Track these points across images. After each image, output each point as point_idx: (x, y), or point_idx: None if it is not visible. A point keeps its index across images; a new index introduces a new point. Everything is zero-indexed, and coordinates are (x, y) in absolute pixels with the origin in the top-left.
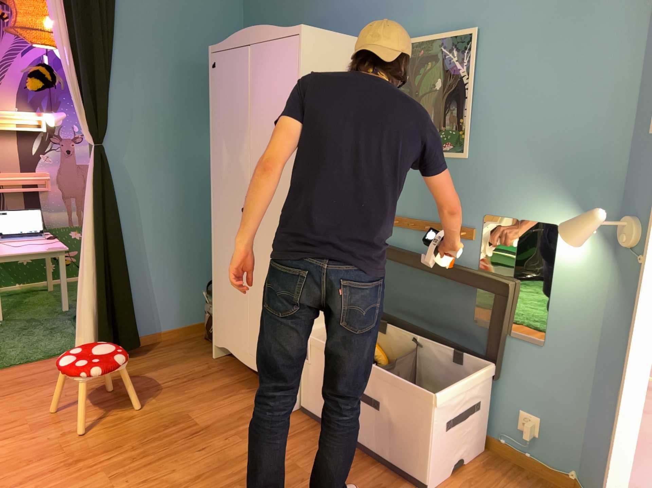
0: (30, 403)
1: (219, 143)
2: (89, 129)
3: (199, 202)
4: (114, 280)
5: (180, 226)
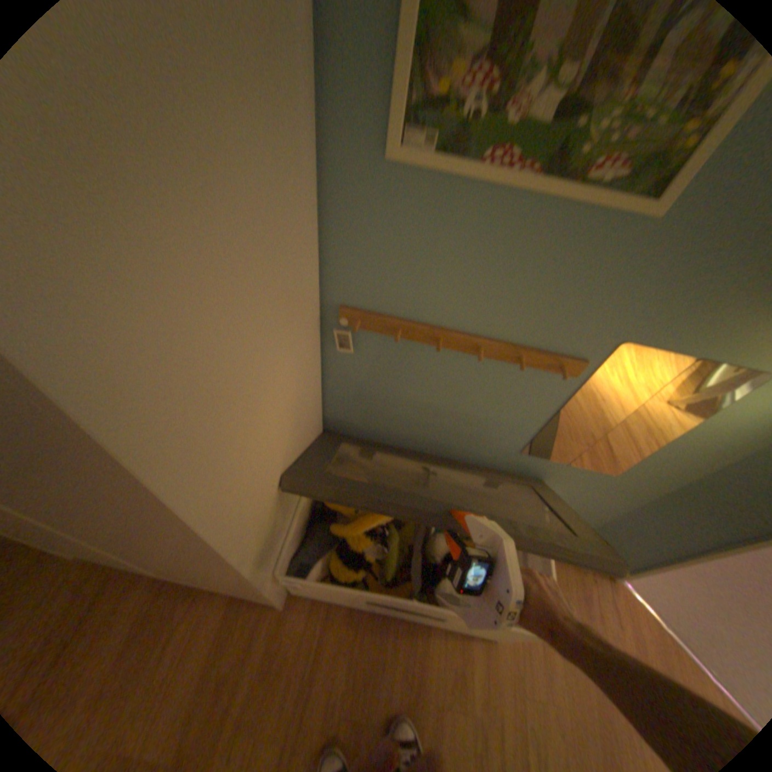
0: None
1: None
2: None
3: None
4: None
5: None
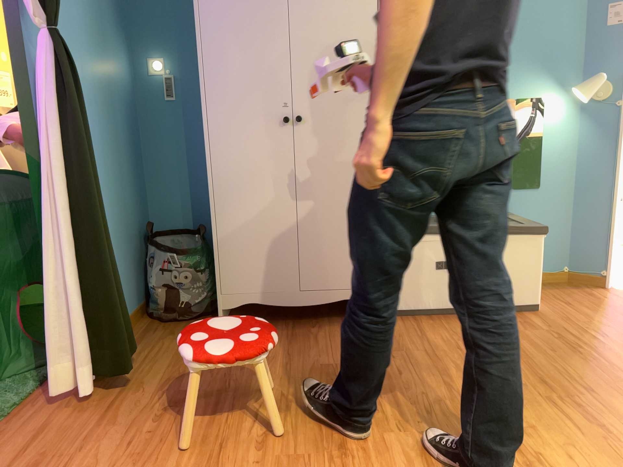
0: (112, 462)
1: (220, 43)
2: (37, 2)
3: (118, 141)
4: (104, 250)
5: (110, 174)
